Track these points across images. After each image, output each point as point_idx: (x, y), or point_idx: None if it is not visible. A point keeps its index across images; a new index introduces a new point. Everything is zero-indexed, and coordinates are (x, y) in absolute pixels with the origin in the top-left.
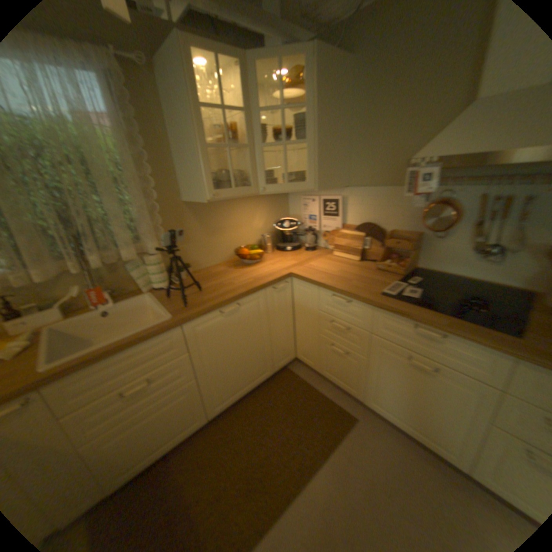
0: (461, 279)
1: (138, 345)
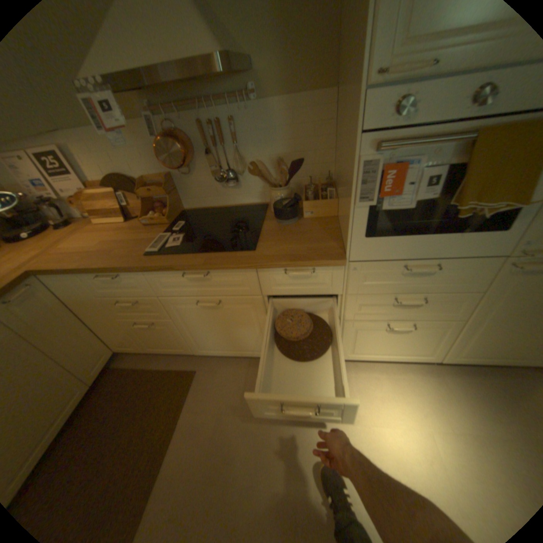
0: (221, 209)
1: None
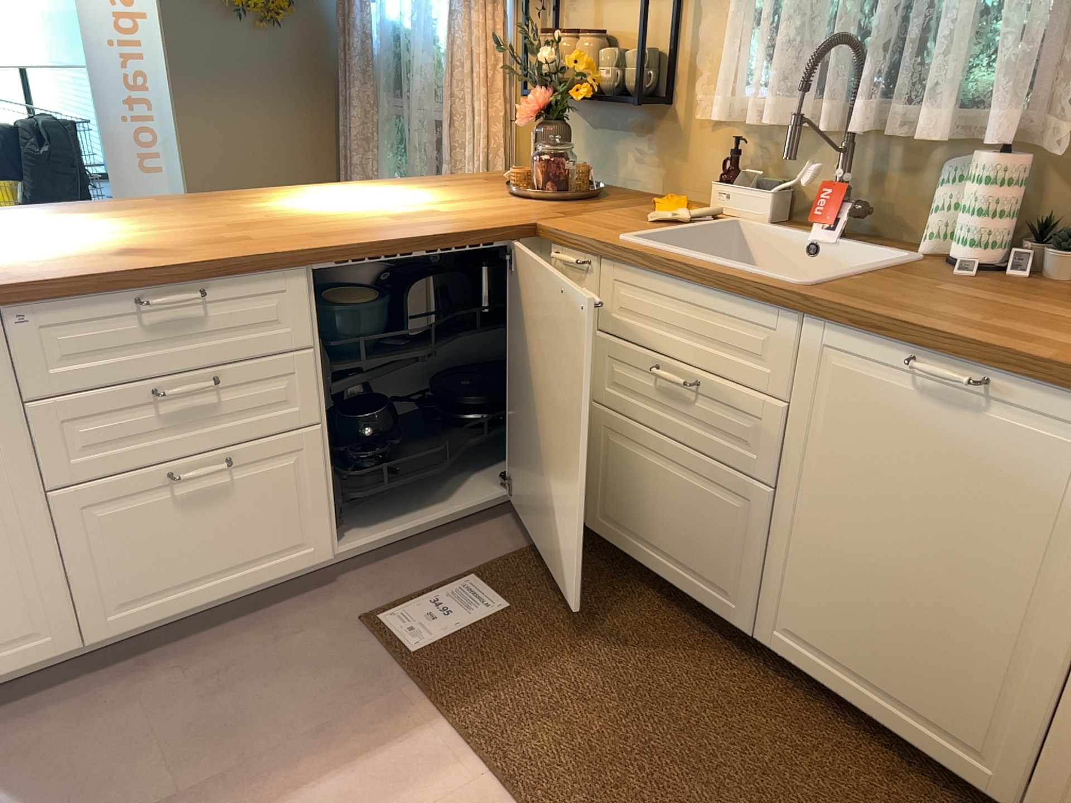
0: None
1: (716, 292)
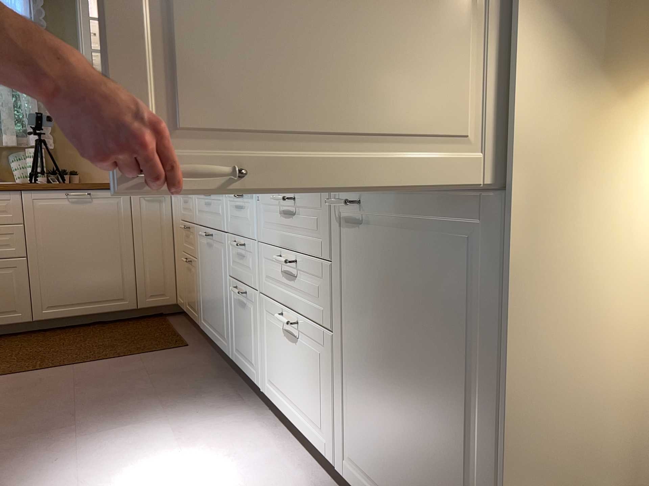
0: None
1: None
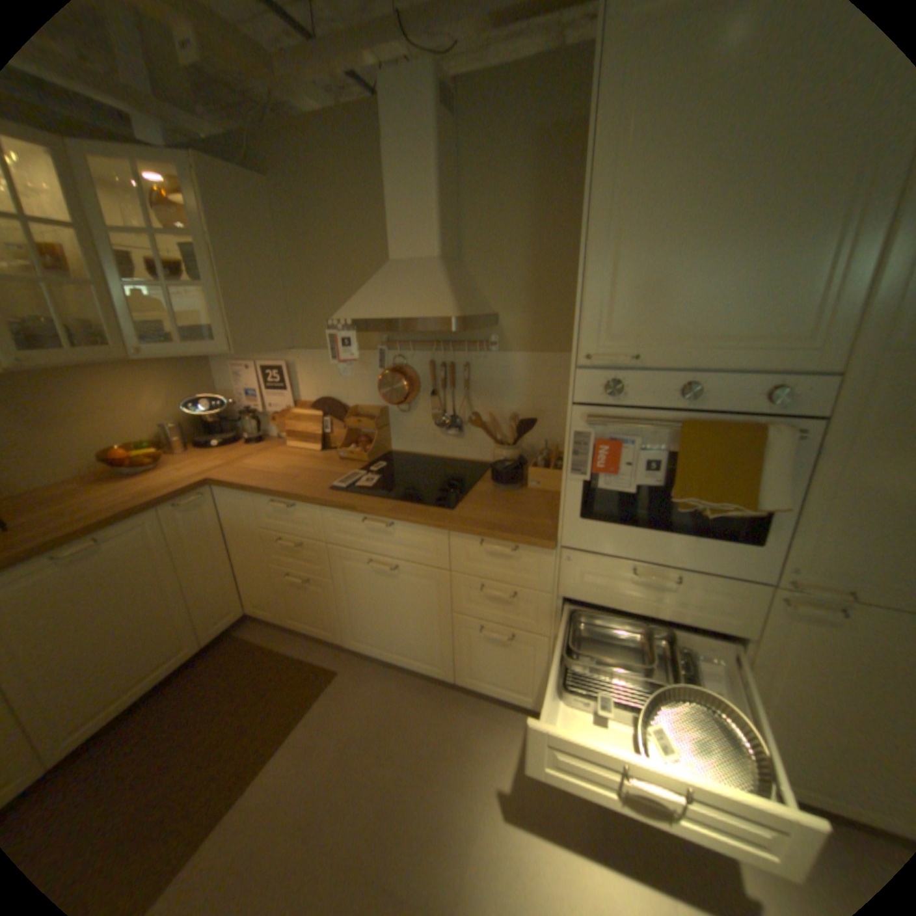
0: (436, 459)
1: None
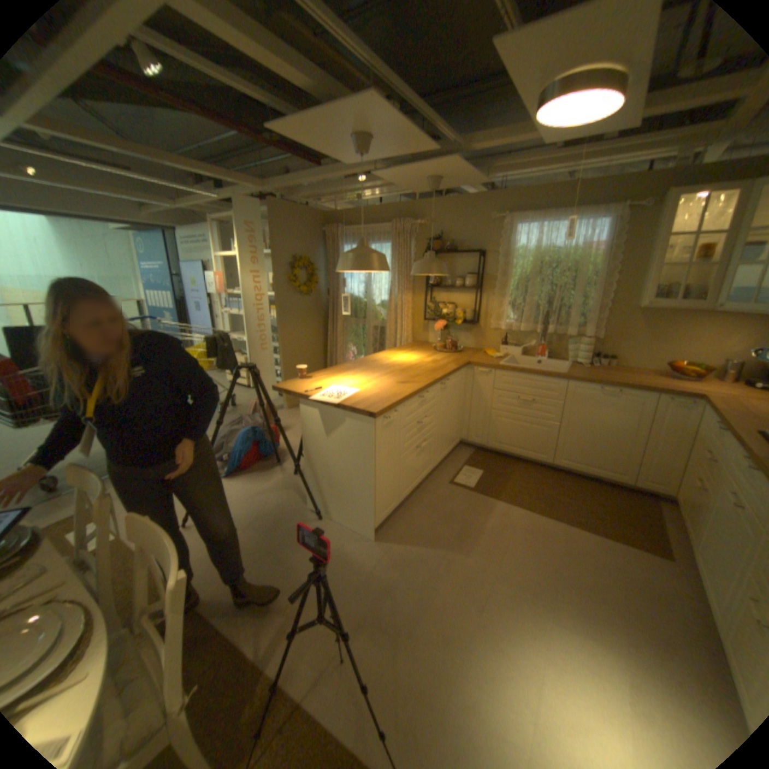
0: None
1: (540, 377)
